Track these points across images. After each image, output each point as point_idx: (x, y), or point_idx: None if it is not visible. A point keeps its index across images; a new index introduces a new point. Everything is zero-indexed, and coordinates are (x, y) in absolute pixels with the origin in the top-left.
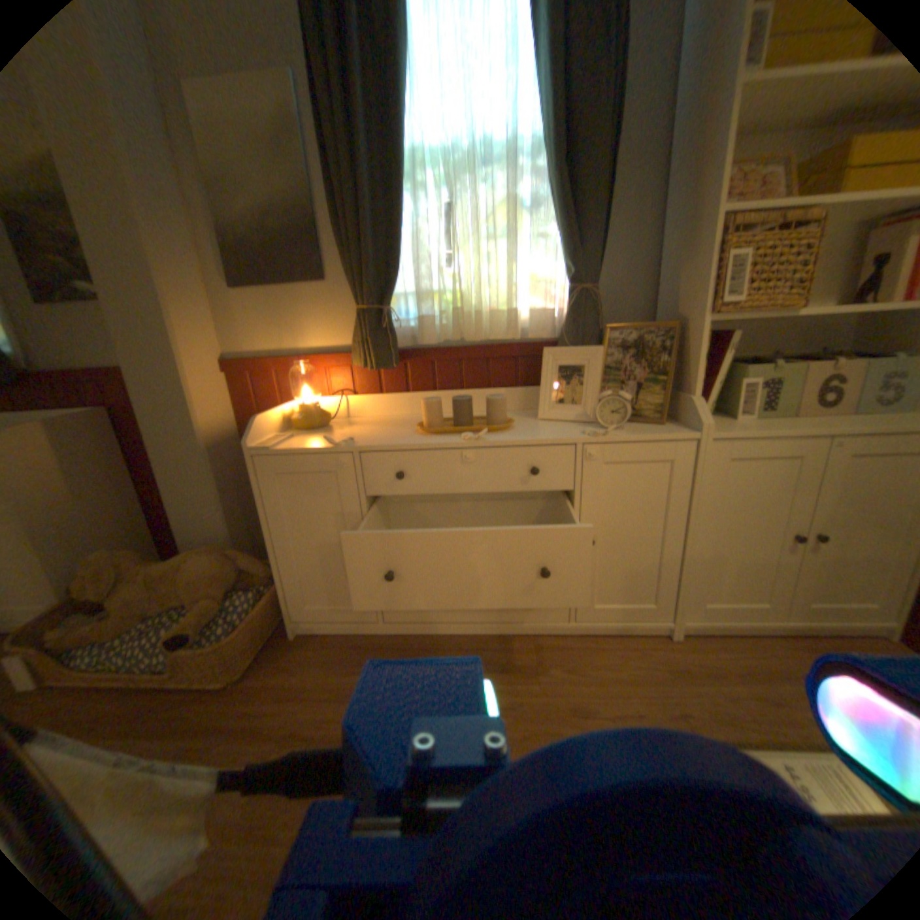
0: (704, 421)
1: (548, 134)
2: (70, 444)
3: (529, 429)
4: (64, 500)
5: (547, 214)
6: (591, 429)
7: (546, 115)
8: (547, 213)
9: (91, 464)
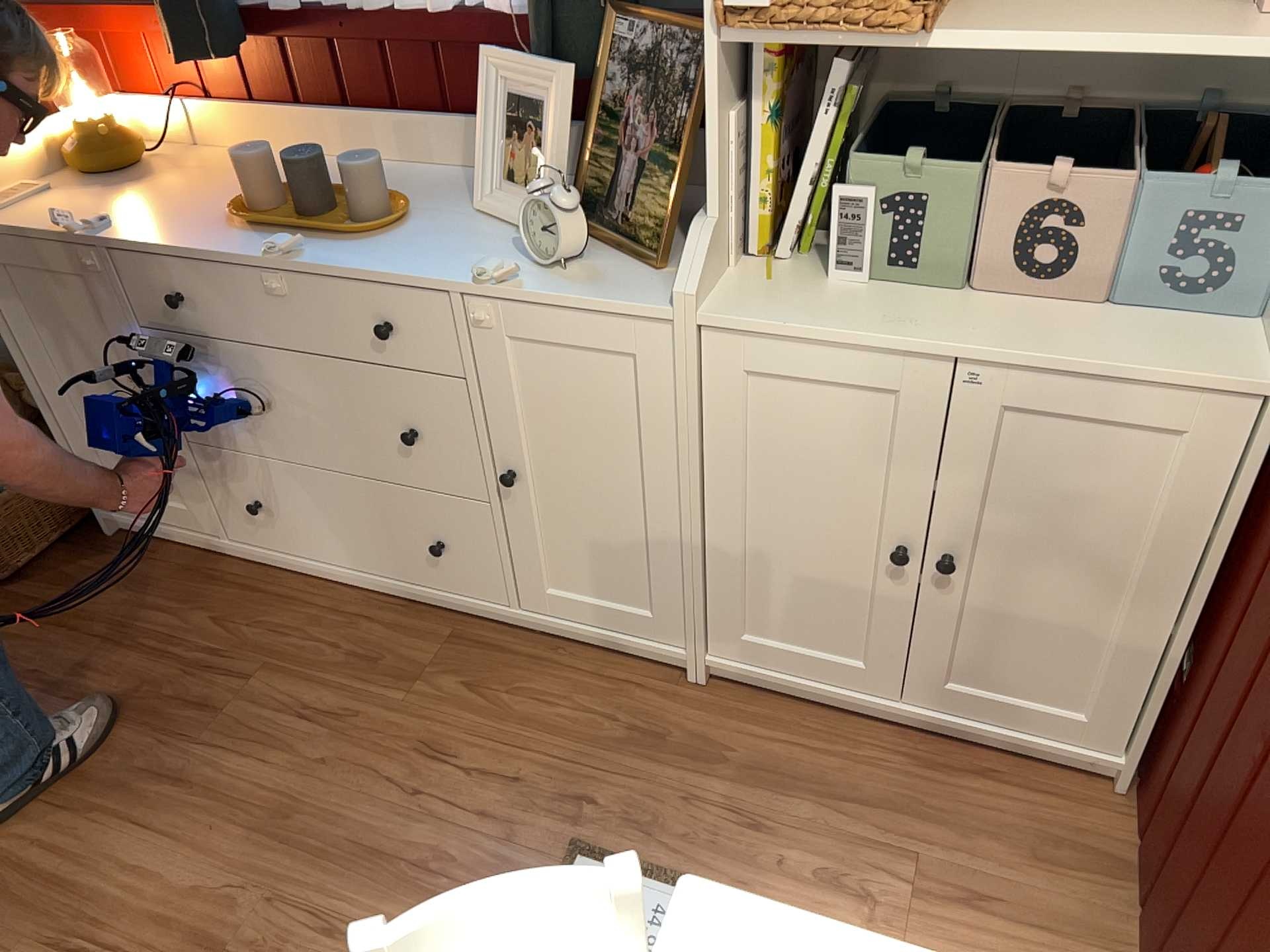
0: (683, 288)
1: None
2: None
3: (426, 242)
4: None
5: None
6: (523, 261)
7: None
8: None
9: None
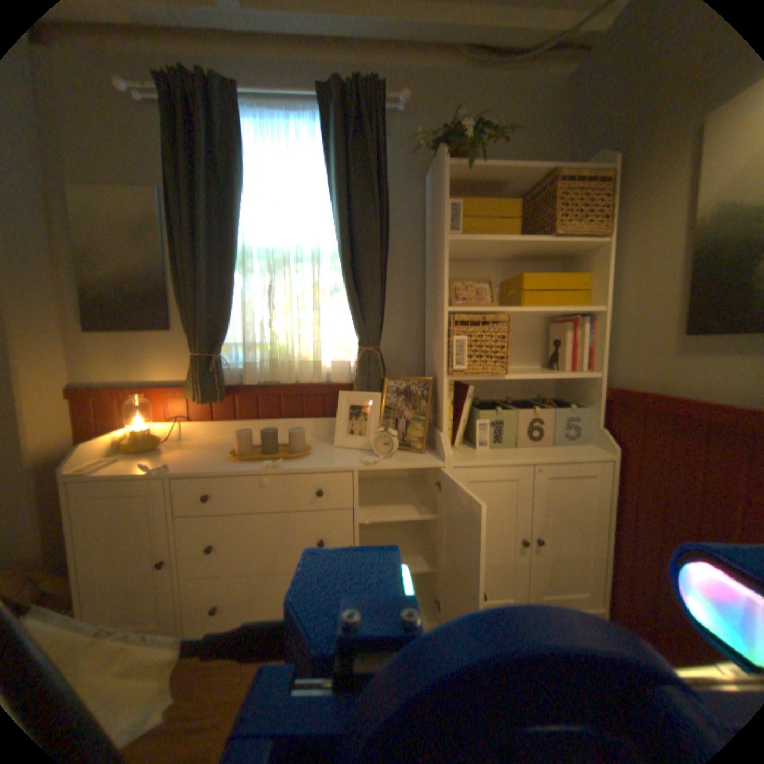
0: (447, 453)
1: (339, 249)
2: None
3: (322, 456)
4: None
5: (343, 297)
6: (370, 456)
7: (338, 237)
8: (342, 296)
9: None
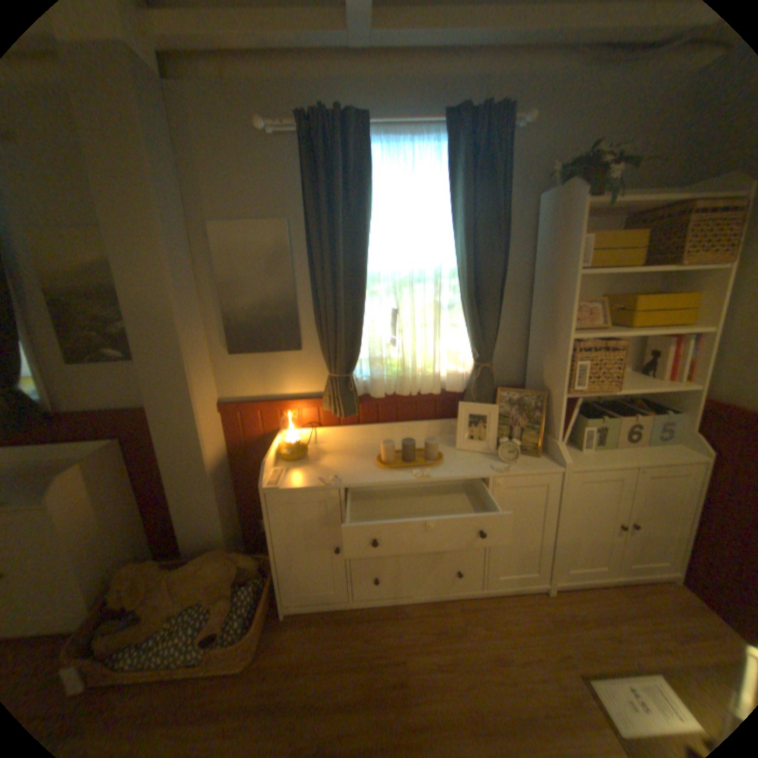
0: (566, 461)
1: (461, 274)
2: (94, 477)
3: (453, 461)
4: (90, 524)
5: (458, 315)
6: (494, 461)
7: (460, 263)
8: (458, 315)
9: (107, 488)
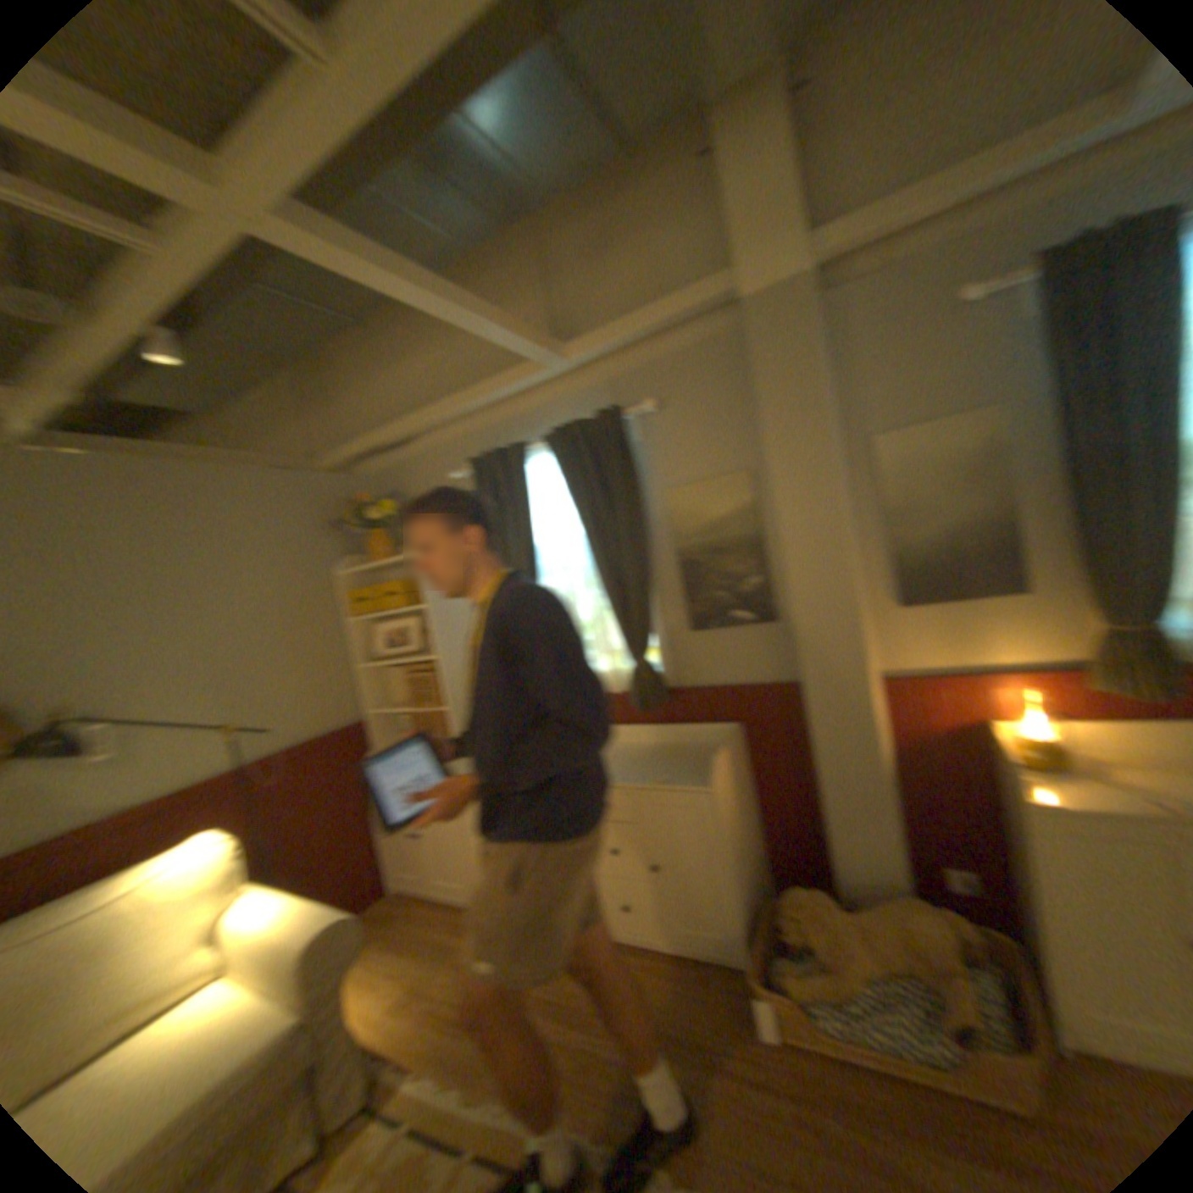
0: None
1: None
2: (736, 766)
3: None
4: (739, 825)
5: None
6: None
7: None
8: None
9: (743, 784)
